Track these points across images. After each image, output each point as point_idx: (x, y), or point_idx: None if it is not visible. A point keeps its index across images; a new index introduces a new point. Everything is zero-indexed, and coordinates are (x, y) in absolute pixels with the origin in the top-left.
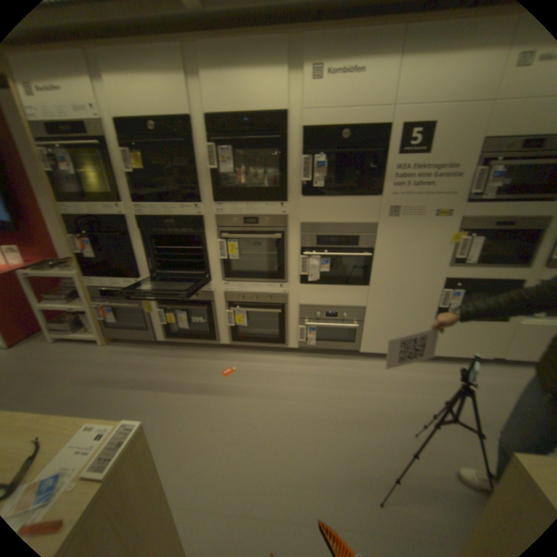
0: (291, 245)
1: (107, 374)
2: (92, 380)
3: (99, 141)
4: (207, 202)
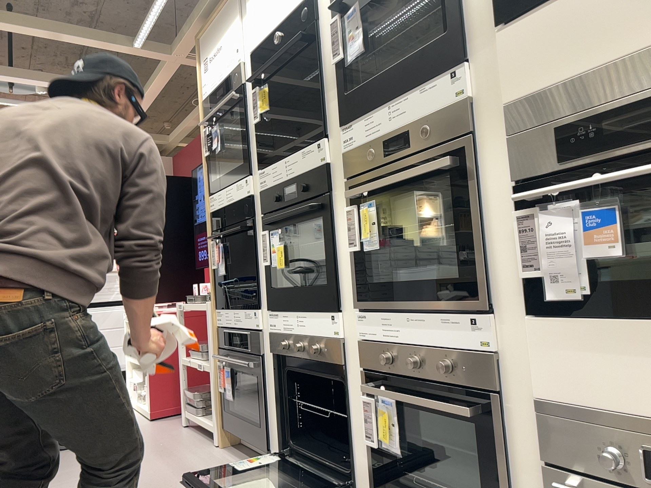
0: (493, 180)
1: (175, 484)
2: (155, 484)
3: (240, 90)
4: (335, 129)
